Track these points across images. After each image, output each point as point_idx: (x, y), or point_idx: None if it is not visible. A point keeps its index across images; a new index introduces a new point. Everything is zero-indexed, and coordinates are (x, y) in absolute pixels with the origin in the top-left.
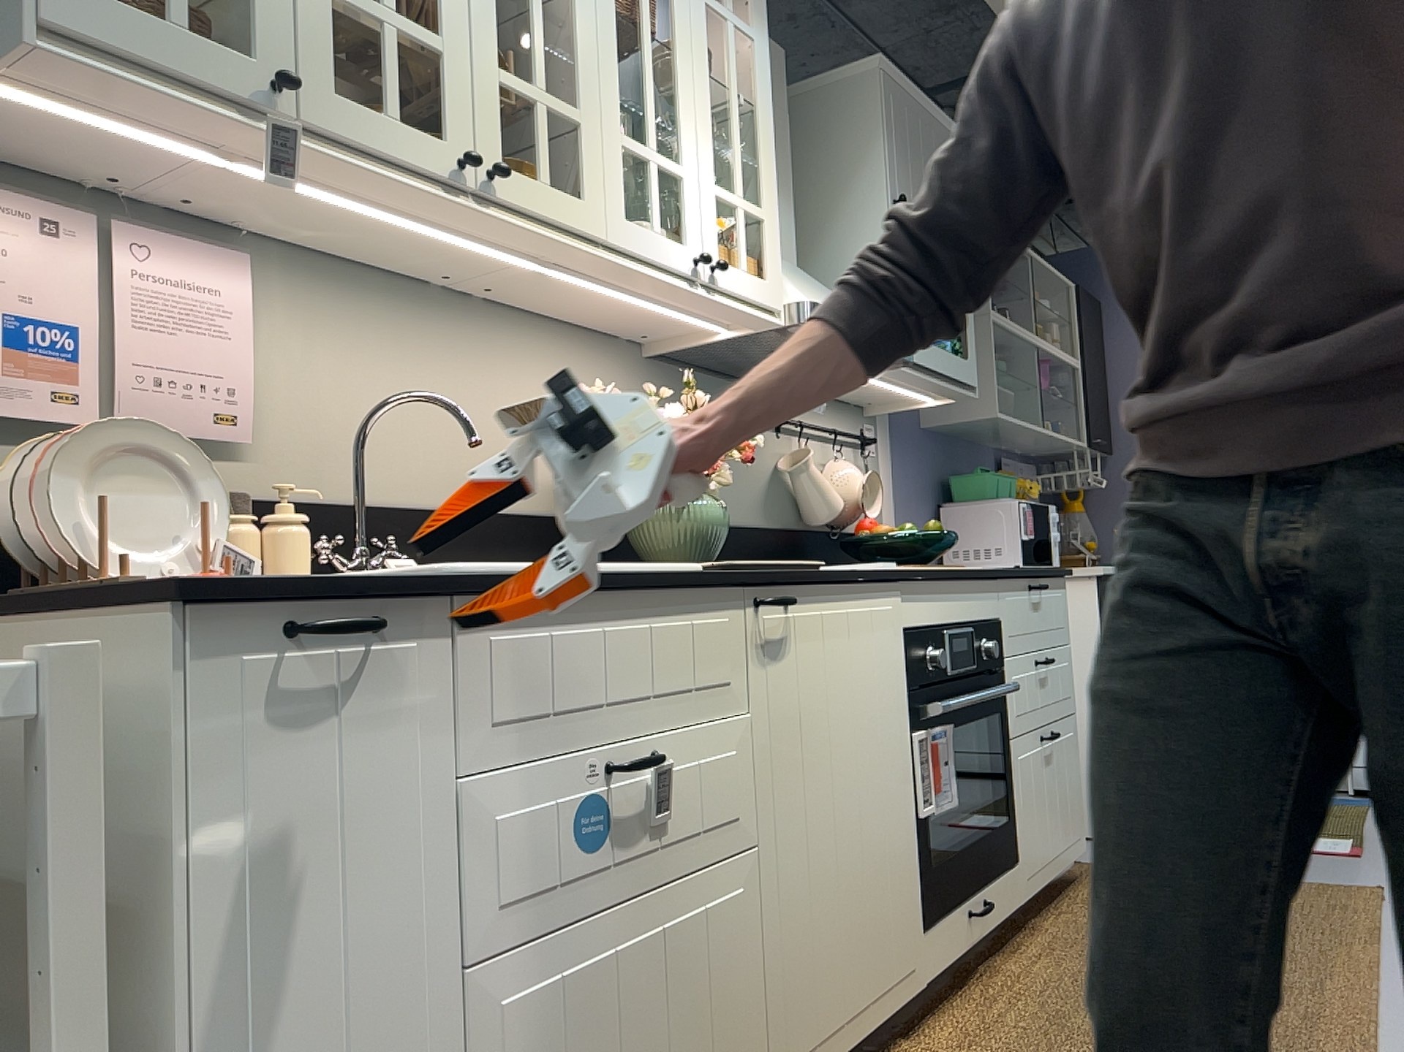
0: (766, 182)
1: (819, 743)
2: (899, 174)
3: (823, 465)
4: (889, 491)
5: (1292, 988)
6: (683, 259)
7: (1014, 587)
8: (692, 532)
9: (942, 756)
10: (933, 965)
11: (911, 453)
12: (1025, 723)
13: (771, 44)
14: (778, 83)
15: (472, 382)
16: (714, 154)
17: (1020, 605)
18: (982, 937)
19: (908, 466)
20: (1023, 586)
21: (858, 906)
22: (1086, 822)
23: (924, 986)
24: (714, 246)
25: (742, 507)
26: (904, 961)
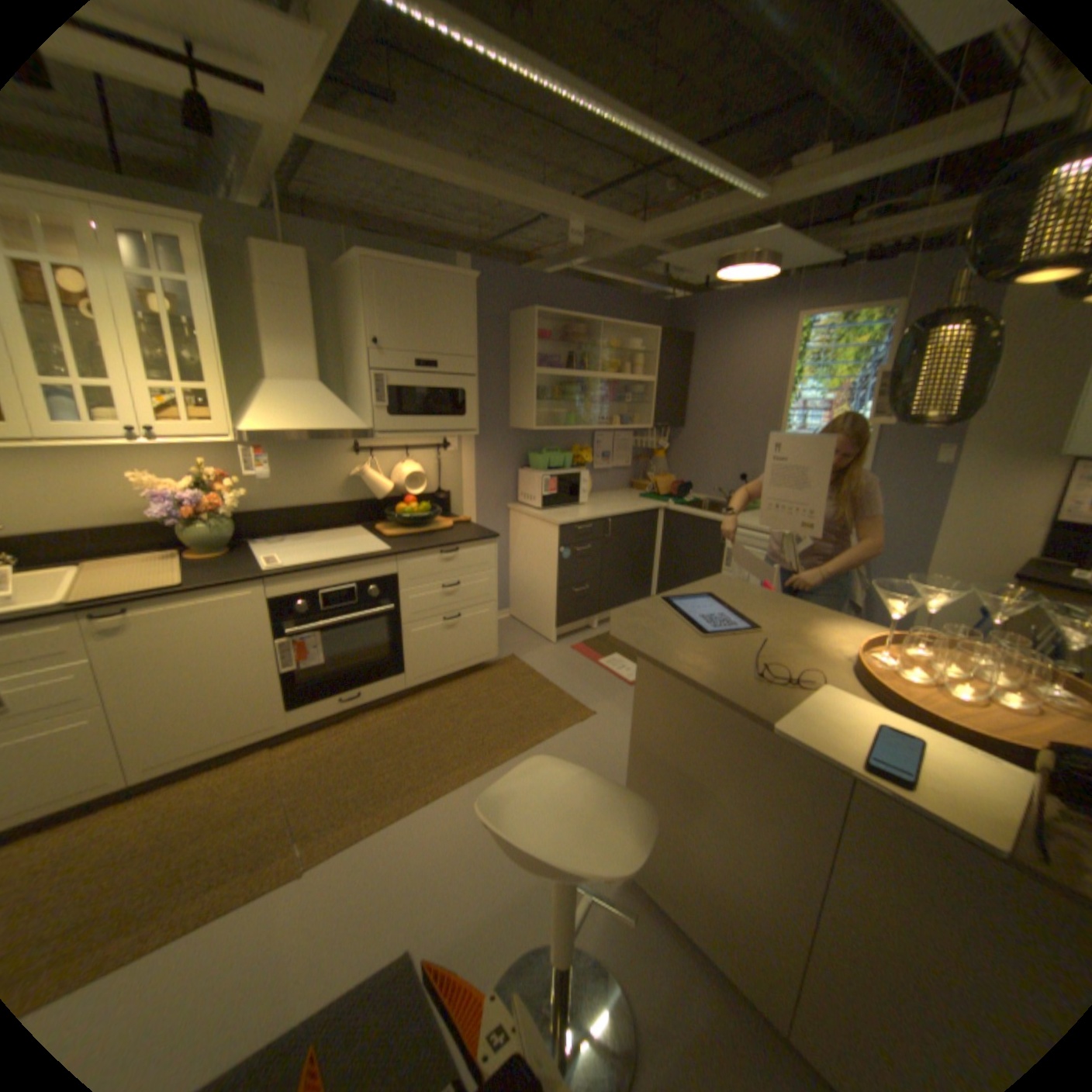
0: (206, 368)
1: (165, 660)
2: (378, 322)
3: (395, 465)
4: (466, 467)
5: (440, 769)
6: (116, 431)
7: (416, 556)
8: (194, 540)
9: (309, 645)
10: (295, 723)
11: (492, 444)
12: (420, 616)
13: (282, 249)
14: (293, 272)
15: (81, 472)
16: (144, 365)
17: (423, 563)
18: (355, 707)
19: (488, 452)
20: (429, 554)
21: (210, 713)
22: (496, 646)
23: (287, 730)
24: (148, 417)
25: (318, 495)
26: (261, 726)
